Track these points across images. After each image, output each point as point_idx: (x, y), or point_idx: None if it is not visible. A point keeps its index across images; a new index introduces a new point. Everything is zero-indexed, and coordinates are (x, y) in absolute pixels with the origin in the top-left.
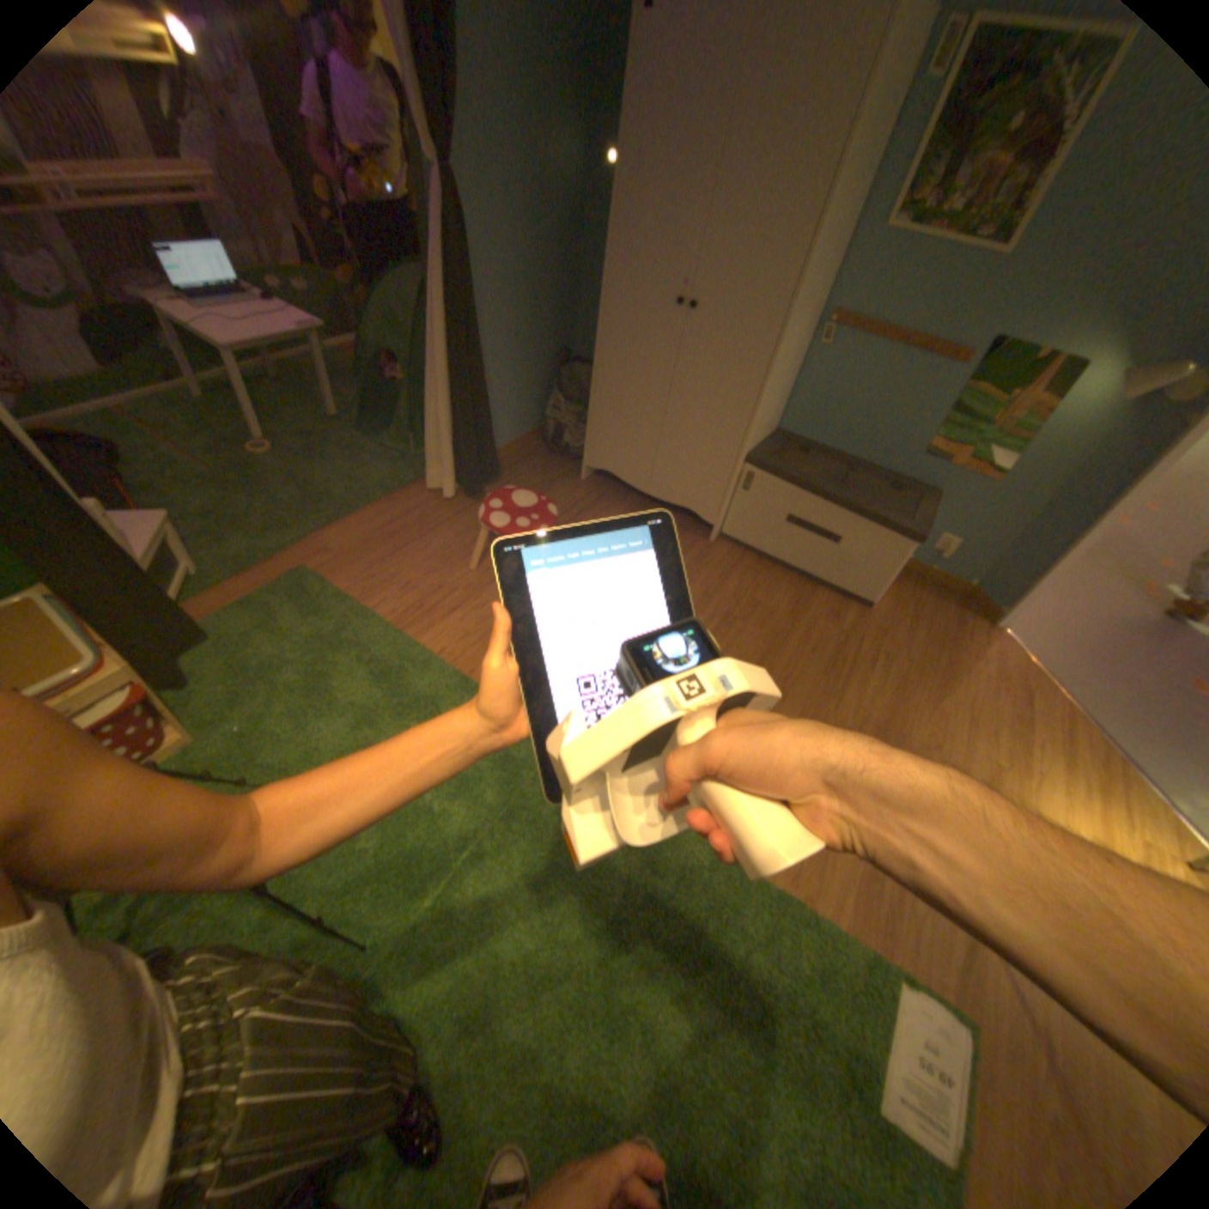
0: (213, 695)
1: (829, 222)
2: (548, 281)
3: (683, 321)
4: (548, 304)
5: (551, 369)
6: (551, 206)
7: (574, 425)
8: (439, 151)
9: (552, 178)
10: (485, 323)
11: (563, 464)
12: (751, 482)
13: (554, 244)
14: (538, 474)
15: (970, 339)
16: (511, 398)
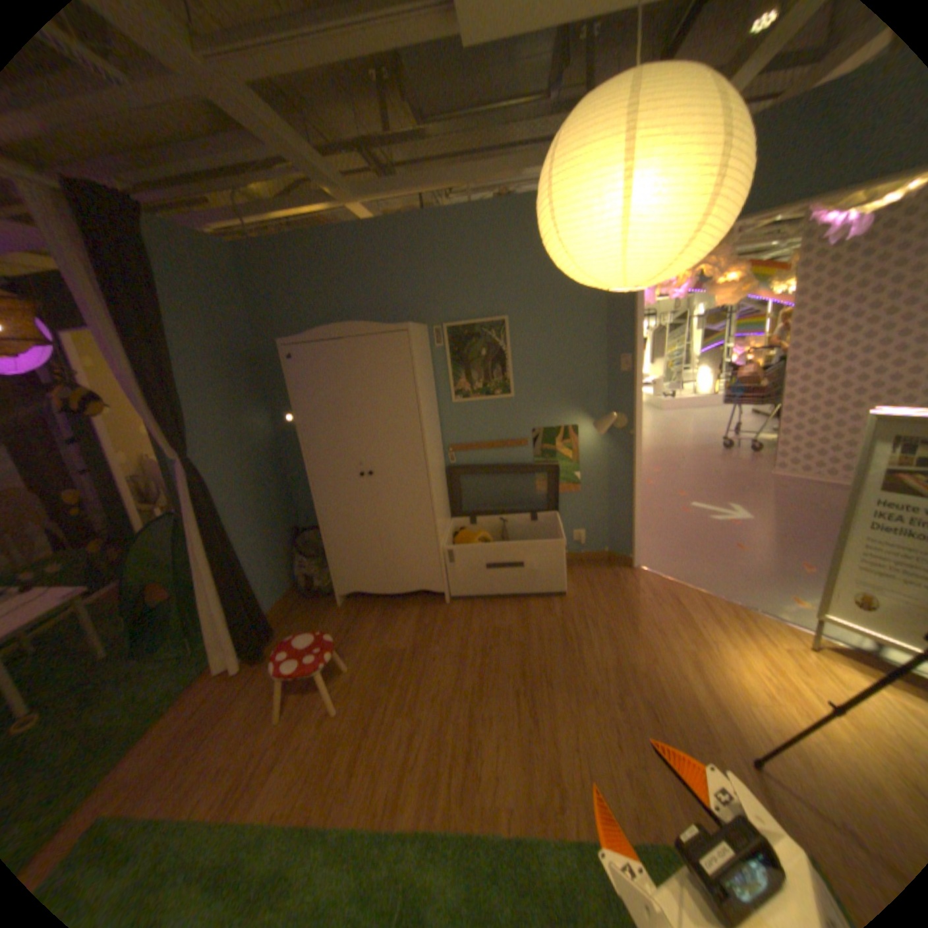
0: None
1: (424, 413)
2: (270, 492)
3: (368, 483)
4: (273, 505)
5: (289, 543)
6: (259, 453)
7: (319, 572)
8: (178, 452)
9: (255, 439)
10: (232, 534)
11: (320, 602)
12: (453, 553)
13: (267, 471)
14: (303, 619)
15: (521, 435)
16: (265, 574)
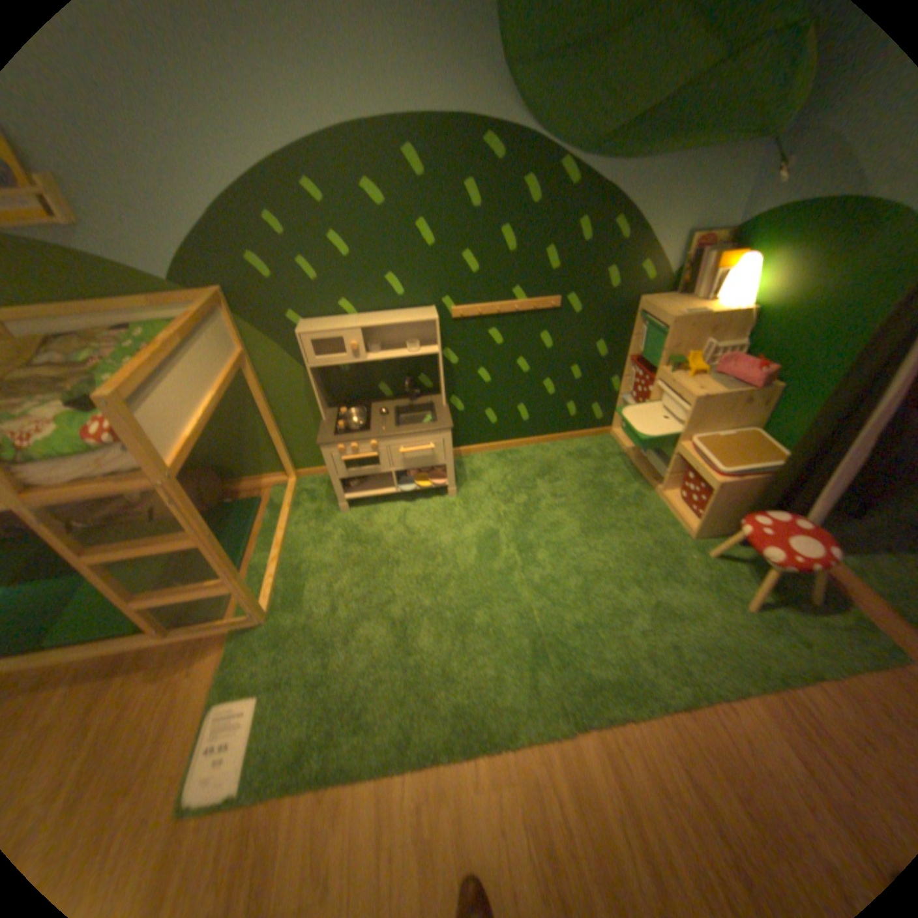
0: (730, 557)
1: None
2: None
3: None
4: None
5: None
6: None
7: None
8: None
9: None
10: None
11: None
12: None
13: None
14: None
15: None
16: None
